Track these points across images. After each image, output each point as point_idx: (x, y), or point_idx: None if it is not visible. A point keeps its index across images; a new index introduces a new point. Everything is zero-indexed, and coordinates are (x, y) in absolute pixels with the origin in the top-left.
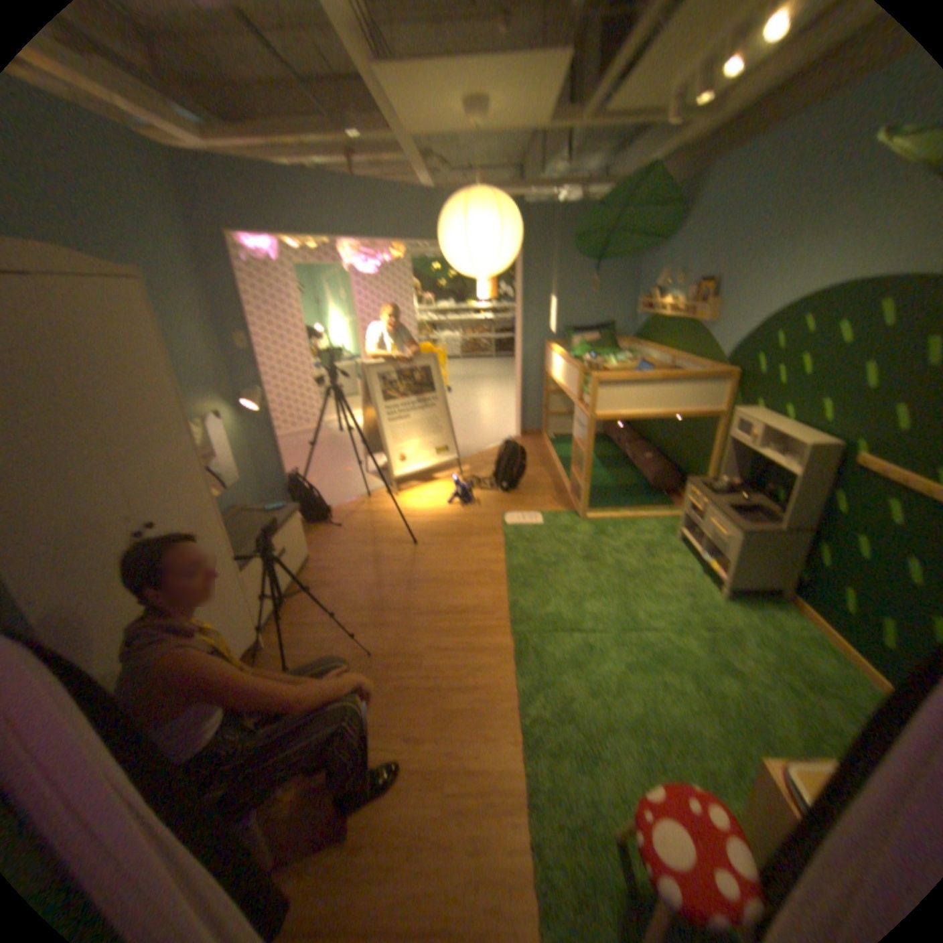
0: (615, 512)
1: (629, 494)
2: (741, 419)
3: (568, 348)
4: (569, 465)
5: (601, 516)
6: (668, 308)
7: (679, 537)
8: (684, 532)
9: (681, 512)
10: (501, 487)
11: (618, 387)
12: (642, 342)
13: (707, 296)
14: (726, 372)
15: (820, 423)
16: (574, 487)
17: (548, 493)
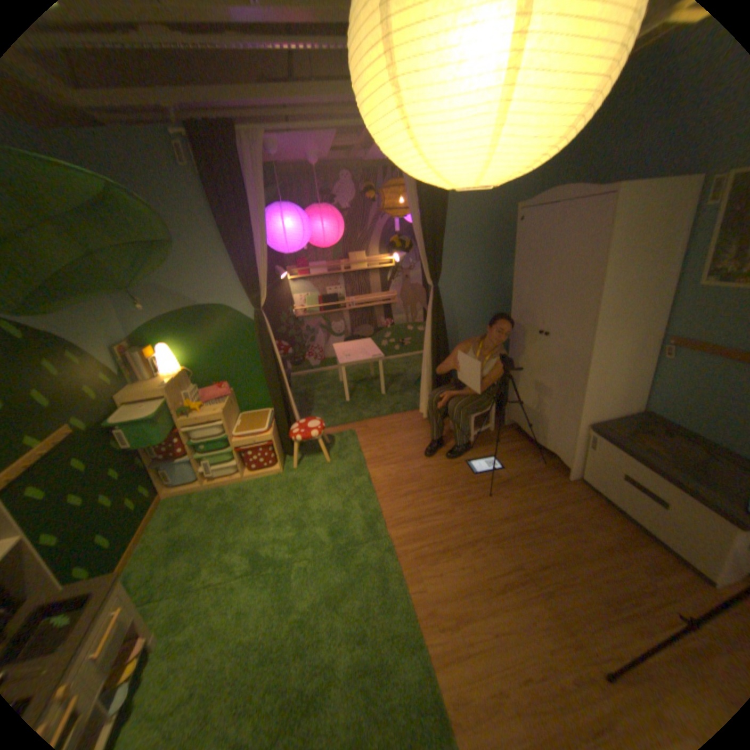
0: None
1: None
2: None
3: None
4: None
5: None
6: None
7: None
8: None
9: None
10: None
11: None
12: None
13: None
14: None
15: None
16: None
17: None
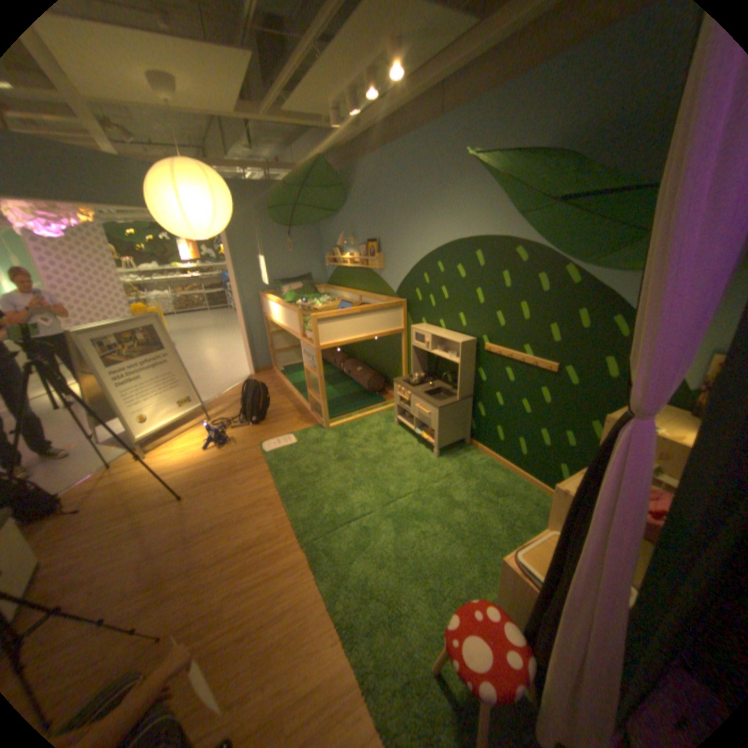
0: (347, 416)
1: (353, 399)
2: (416, 333)
3: (279, 296)
4: (303, 389)
5: (339, 422)
6: (348, 261)
7: (396, 422)
8: (398, 418)
9: (391, 404)
10: (250, 420)
11: (330, 322)
12: (334, 287)
13: (373, 252)
14: (397, 303)
15: (459, 328)
16: (312, 405)
17: (292, 415)
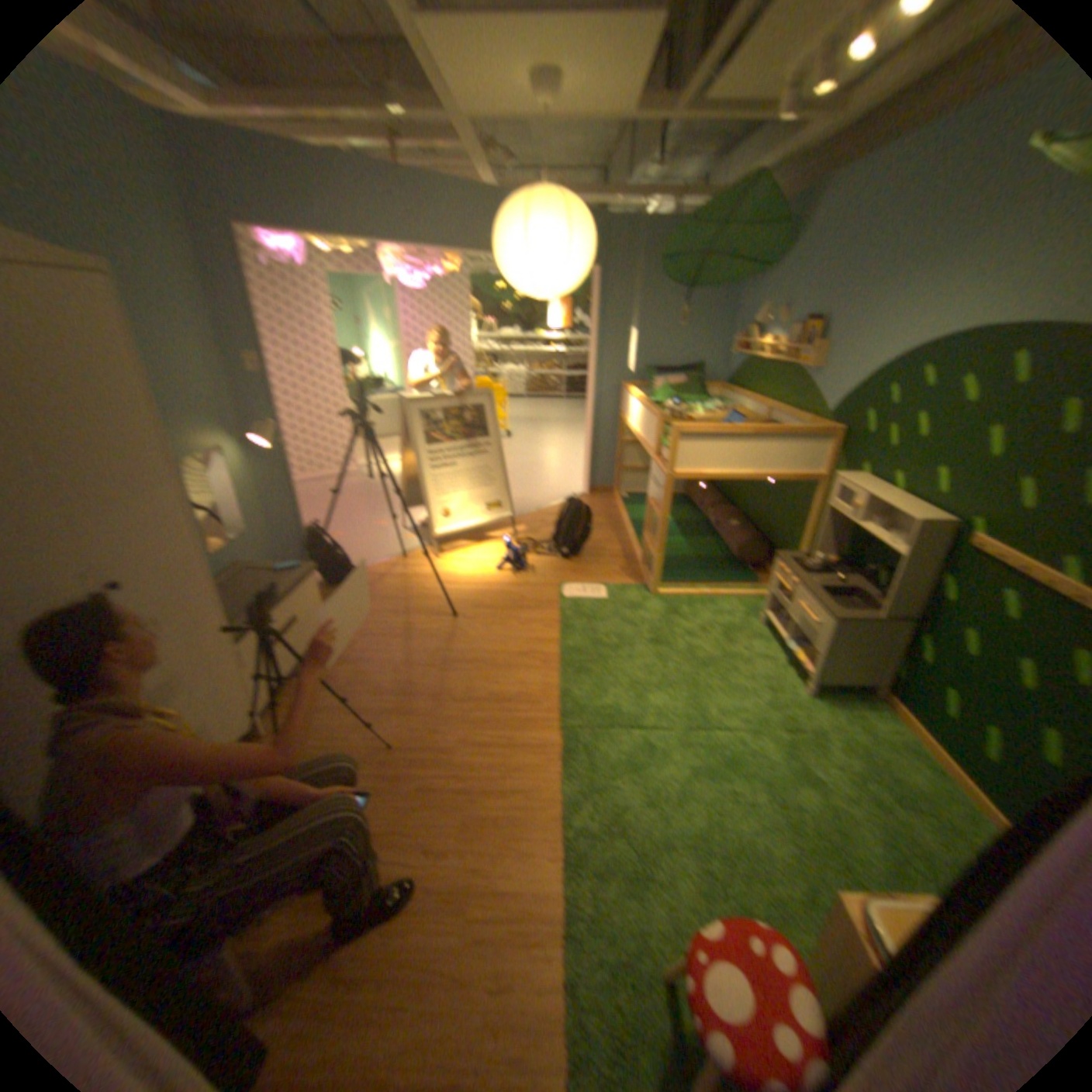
0: (689, 586)
1: (708, 565)
2: (841, 485)
3: (647, 390)
4: (641, 529)
5: (673, 591)
6: (766, 348)
7: (762, 619)
8: (767, 613)
9: (766, 589)
10: (559, 550)
11: (701, 439)
12: (734, 387)
13: (812, 336)
14: (827, 428)
15: (931, 494)
16: (644, 555)
17: (613, 560)
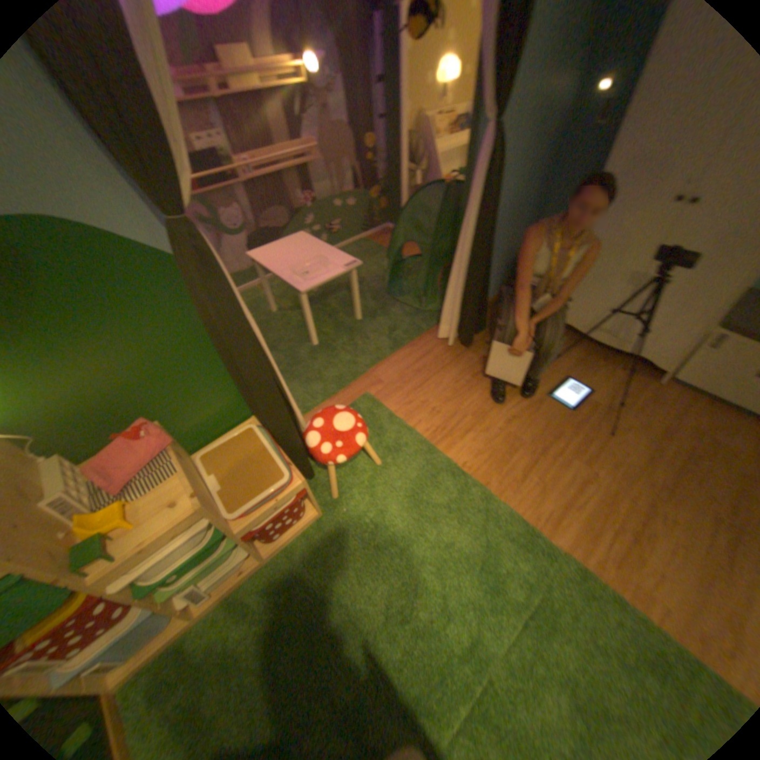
0: None
1: None
2: None
3: None
4: None
5: None
6: None
7: None
8: None
9: None
10: None
11: None
12: None
13: None
14: None
15: None
16: None
17: None
